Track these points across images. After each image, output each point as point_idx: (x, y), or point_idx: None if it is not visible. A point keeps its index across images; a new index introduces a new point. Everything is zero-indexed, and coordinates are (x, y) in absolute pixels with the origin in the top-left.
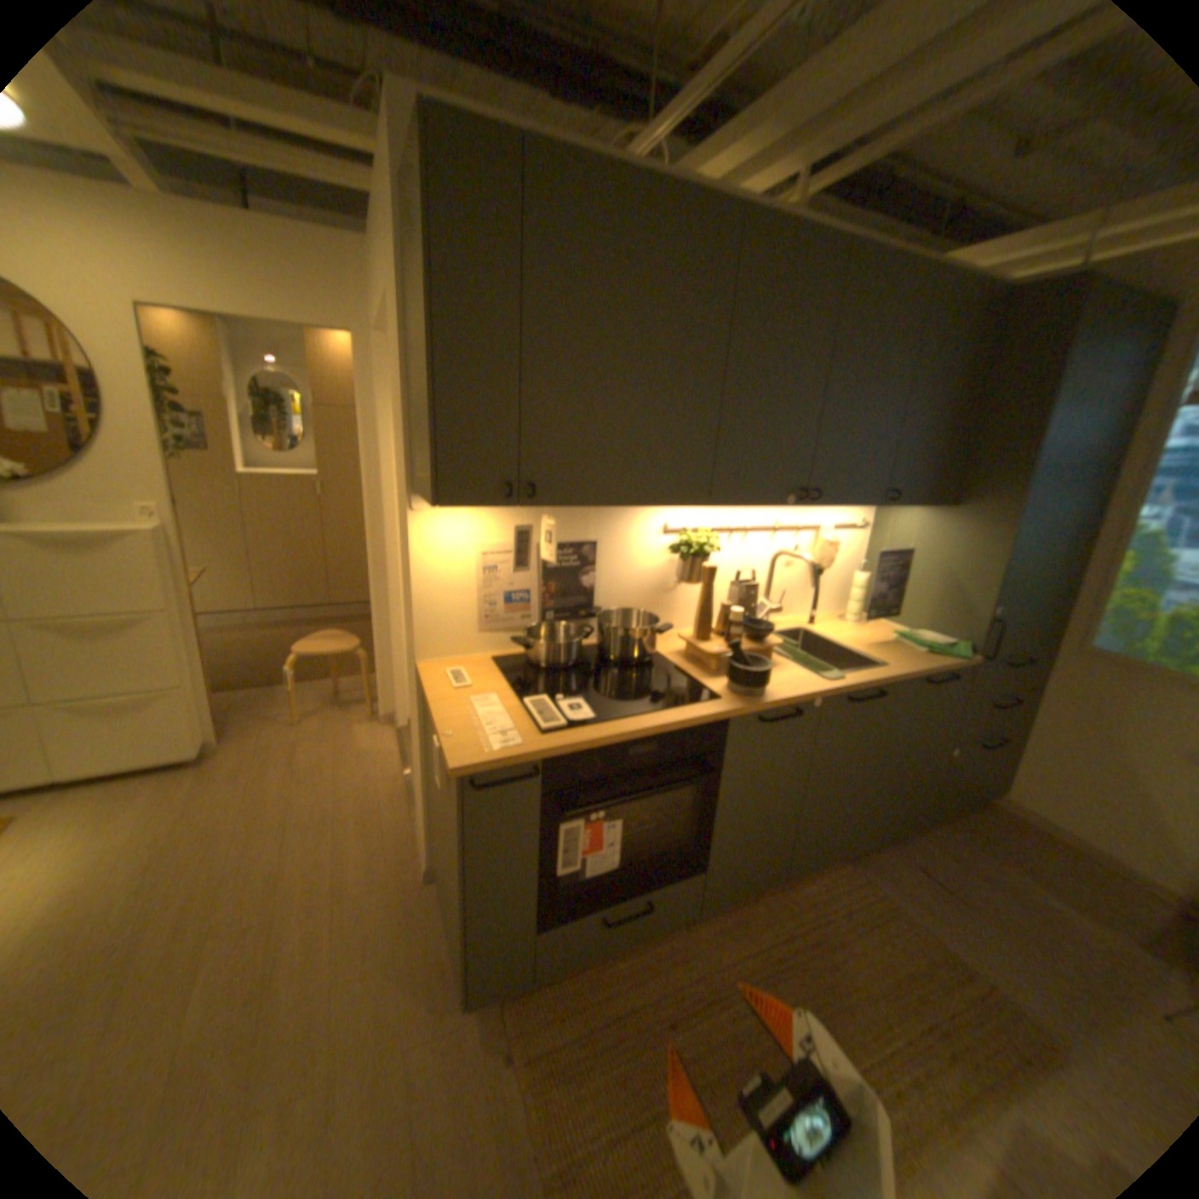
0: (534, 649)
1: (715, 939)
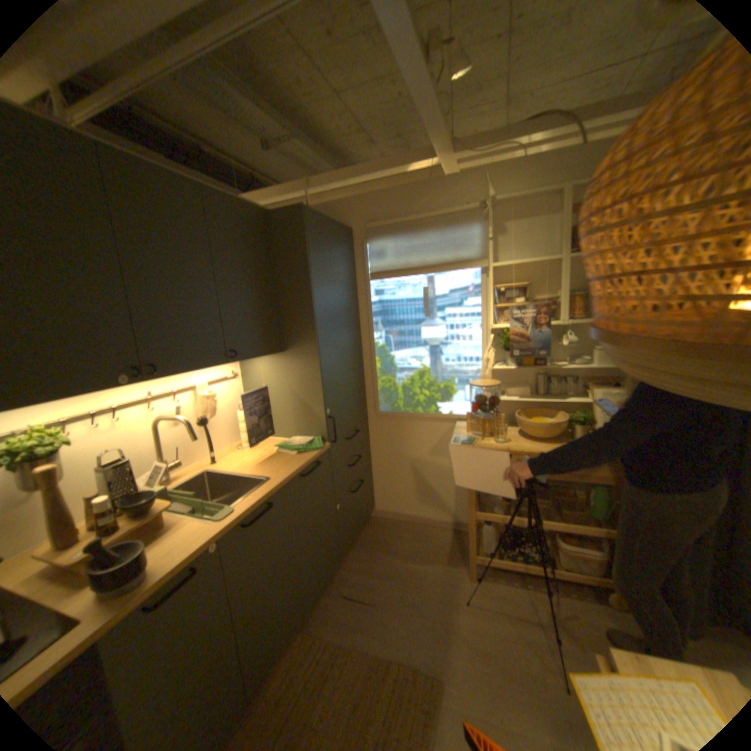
0: None
1: None
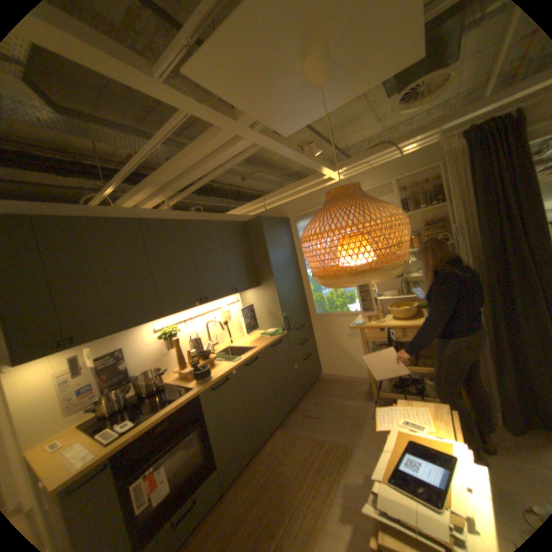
0: (99, 411)
1: (233, 498)
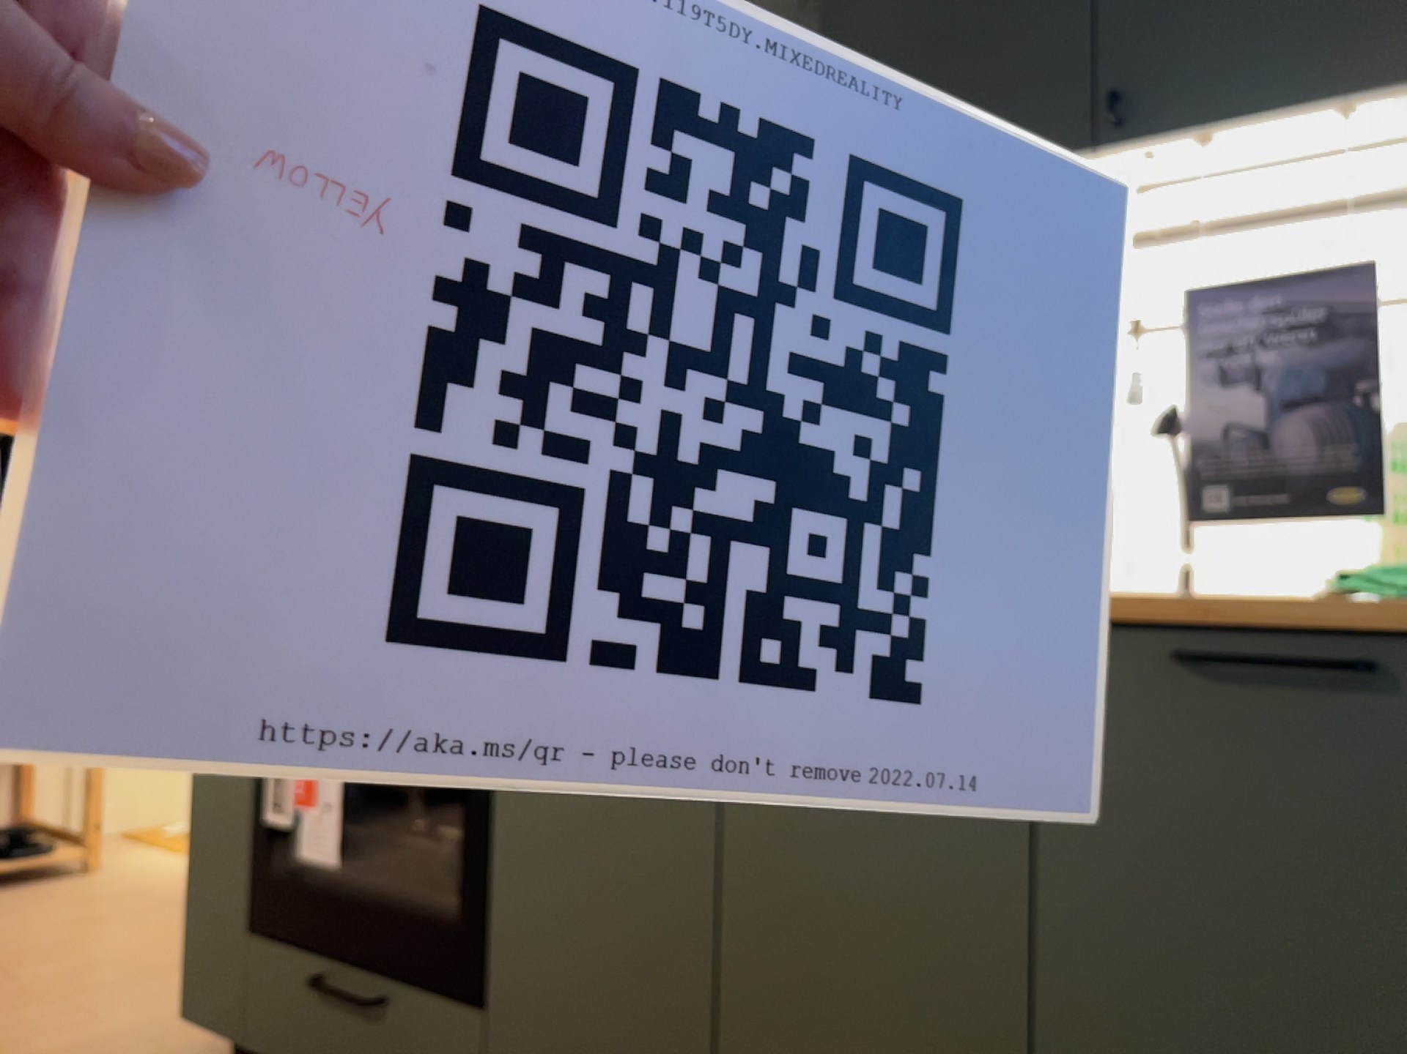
0: None
1: None
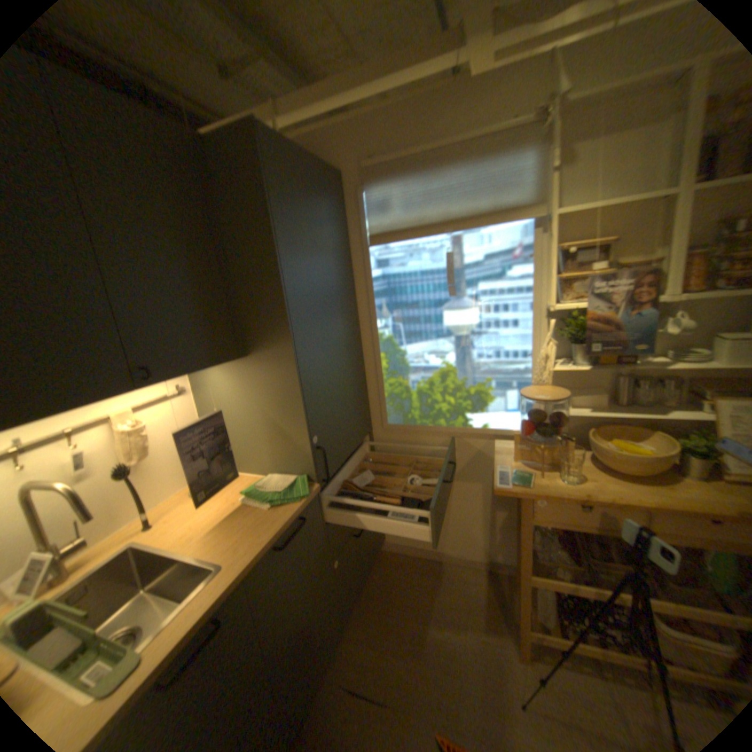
0: None
1: None
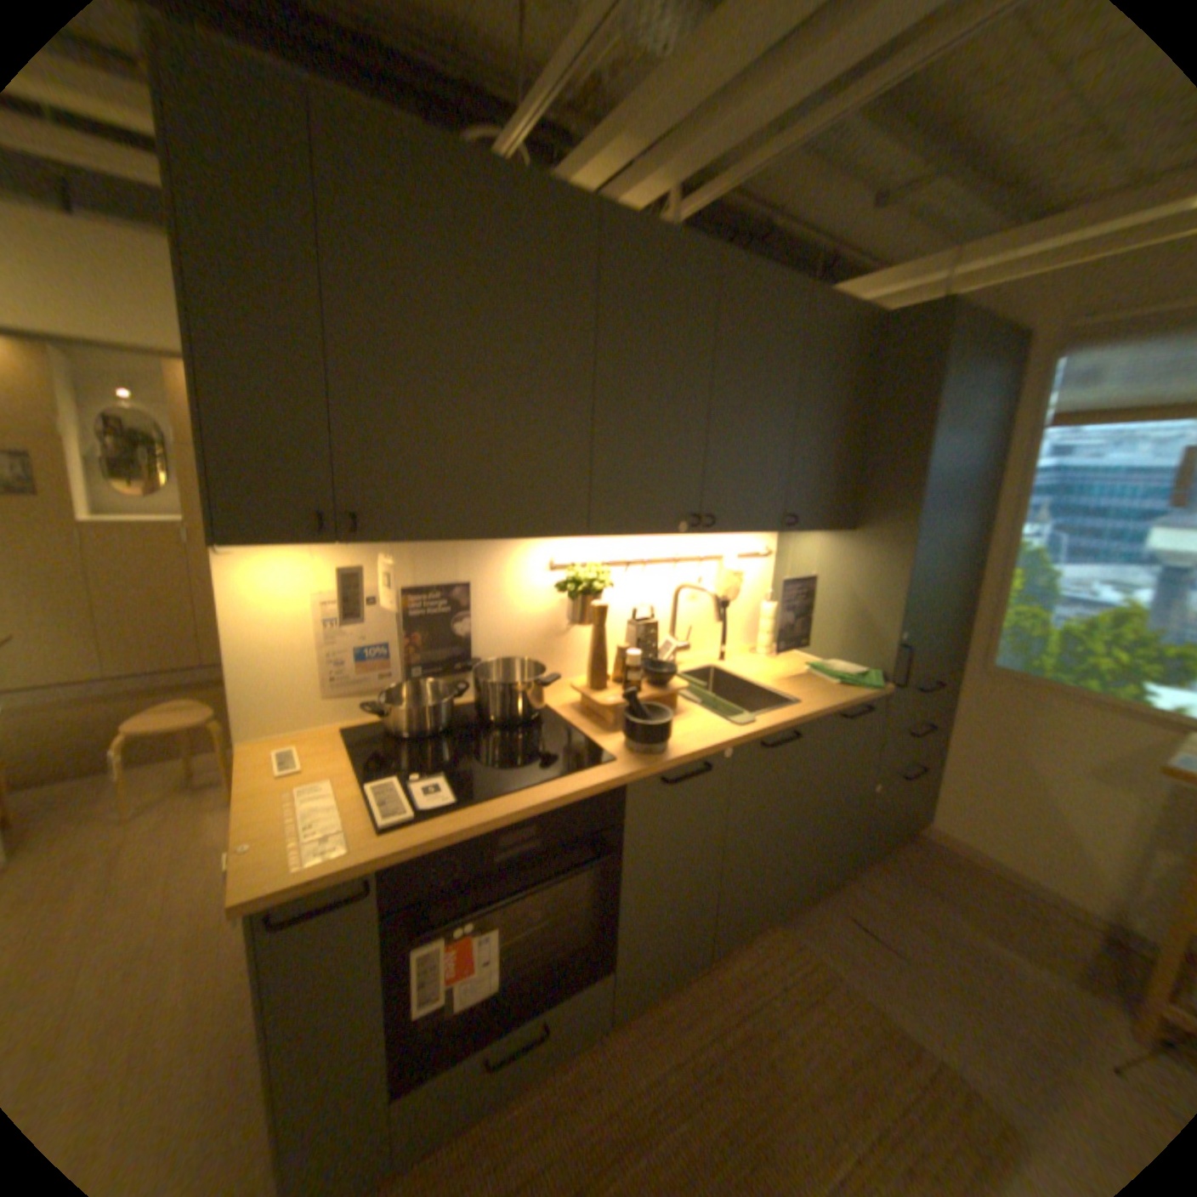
0: (392, 715)
1: (633, 1051)
